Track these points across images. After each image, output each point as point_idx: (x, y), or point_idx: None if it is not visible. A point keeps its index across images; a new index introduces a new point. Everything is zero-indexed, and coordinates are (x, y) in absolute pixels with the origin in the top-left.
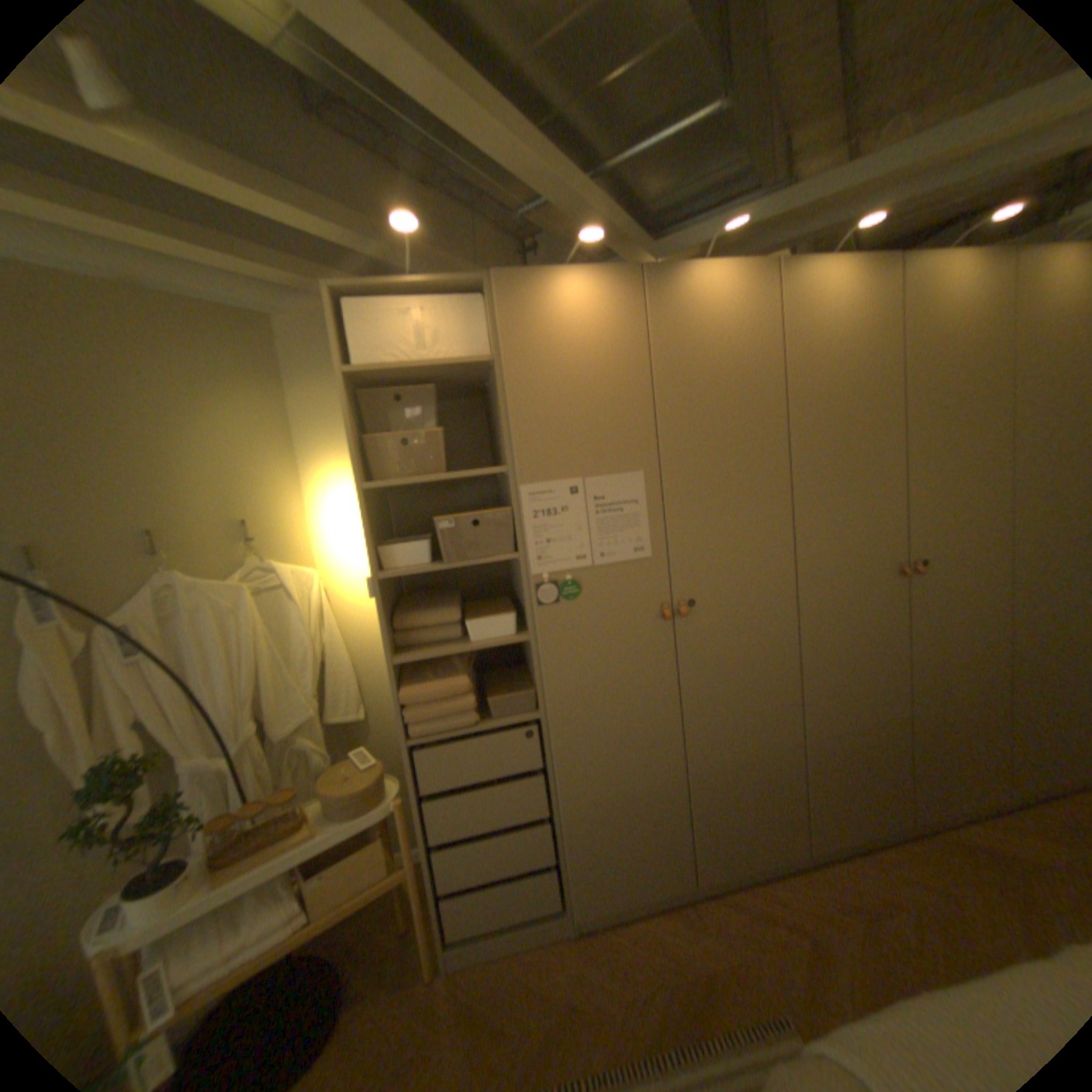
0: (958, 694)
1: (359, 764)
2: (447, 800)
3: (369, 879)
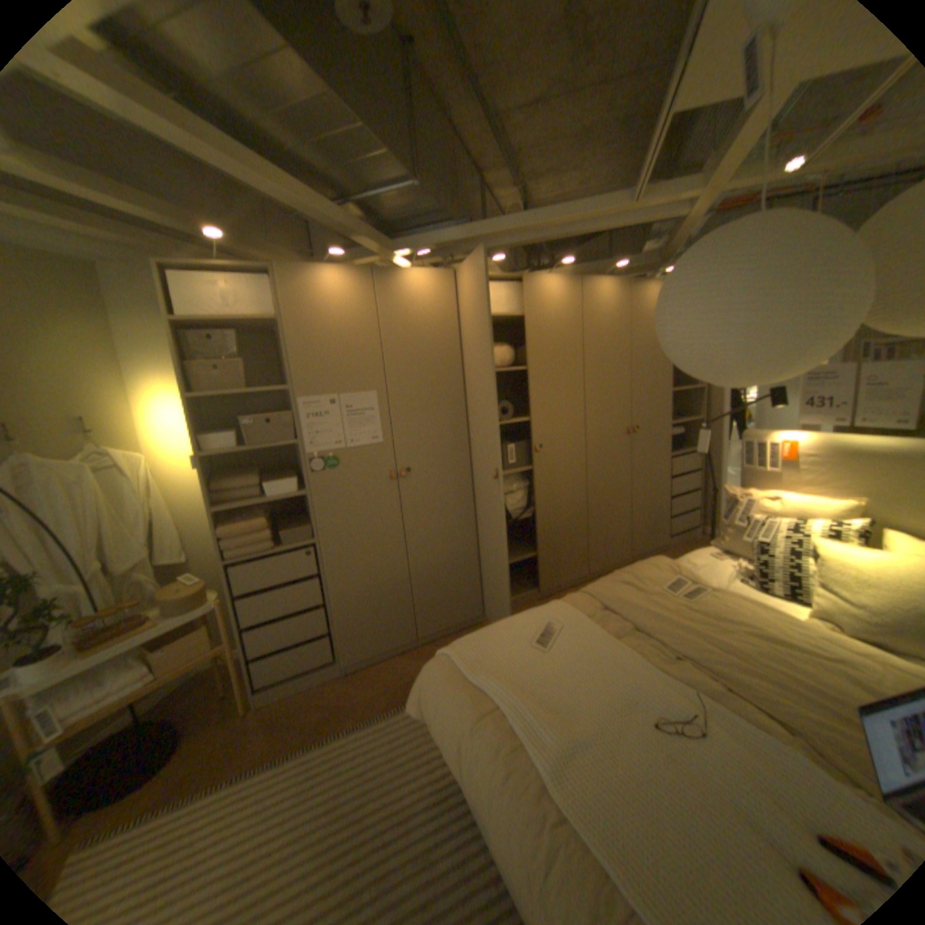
0: (559, 518)
1: (186, 584)
2: (252, 599)
3: (197, 653)
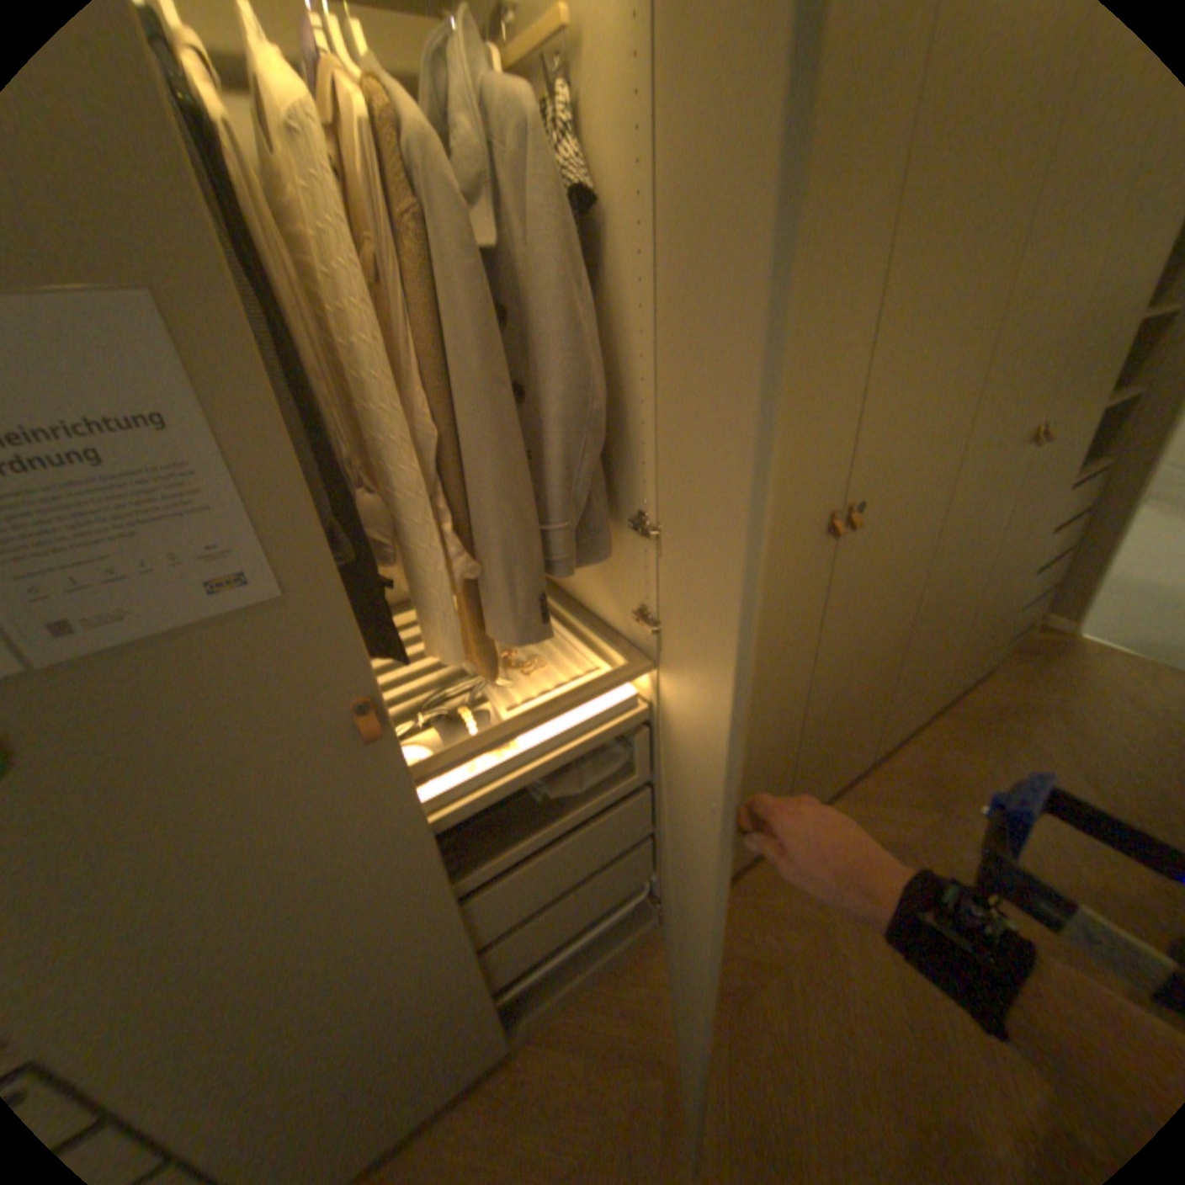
0: (856, 679)
1: None
2: None
3: None
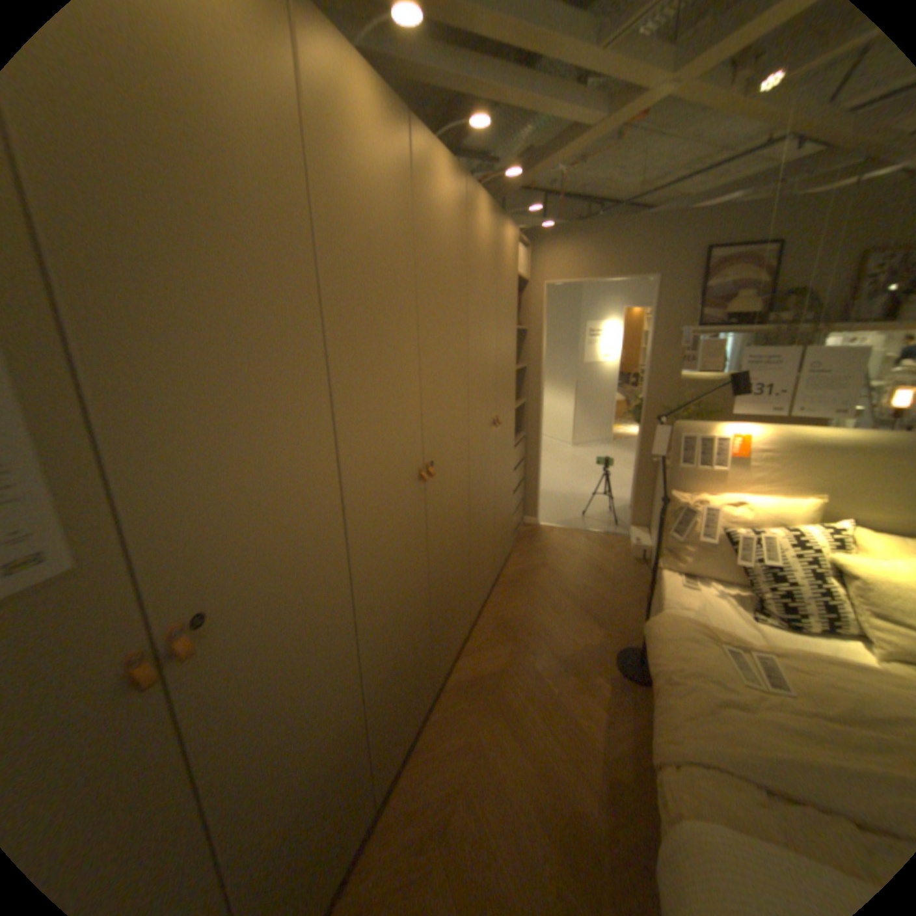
0: (450, 570)
1: None
2: None
3: None
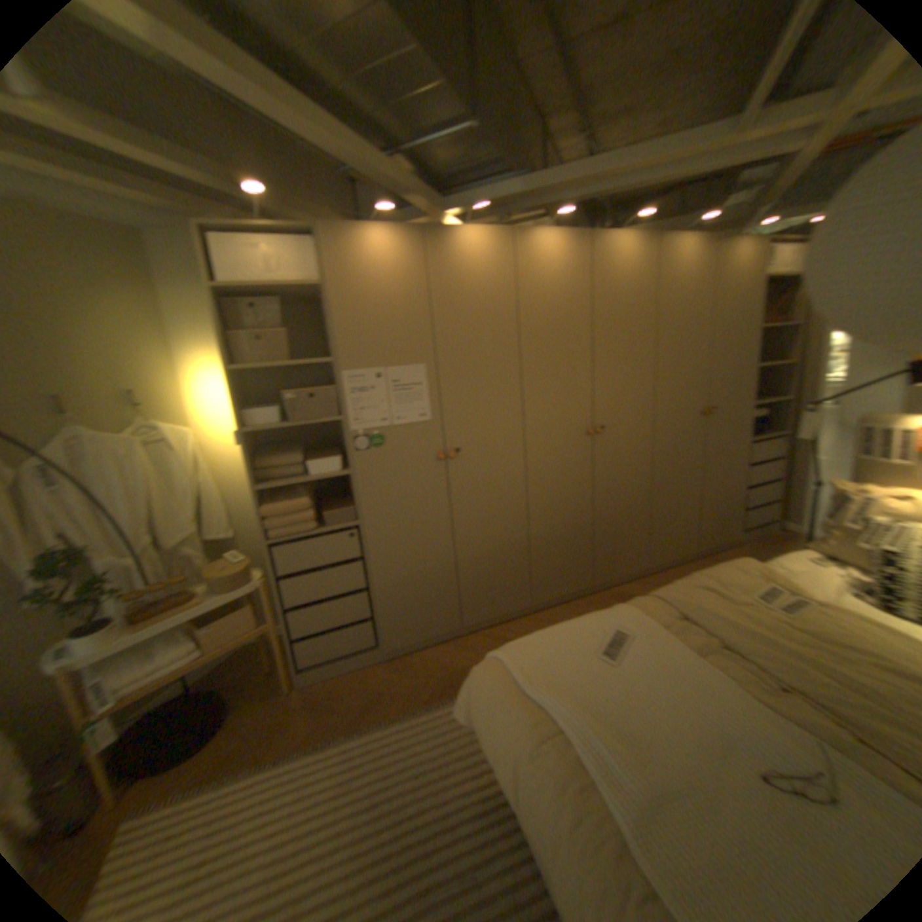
0: (620, 507)
1: (234, 560)
2: (298, 579)
3: (244, 630)
